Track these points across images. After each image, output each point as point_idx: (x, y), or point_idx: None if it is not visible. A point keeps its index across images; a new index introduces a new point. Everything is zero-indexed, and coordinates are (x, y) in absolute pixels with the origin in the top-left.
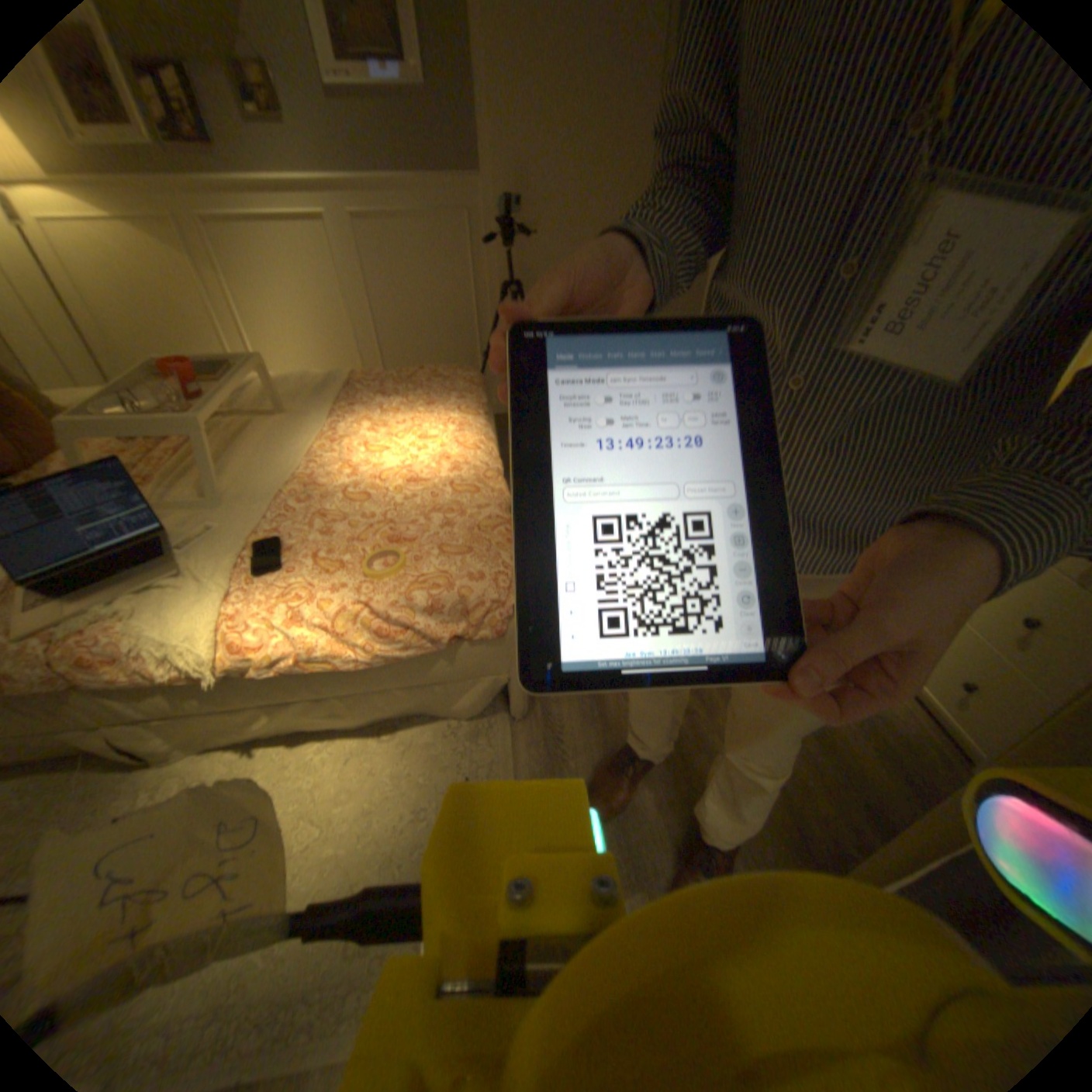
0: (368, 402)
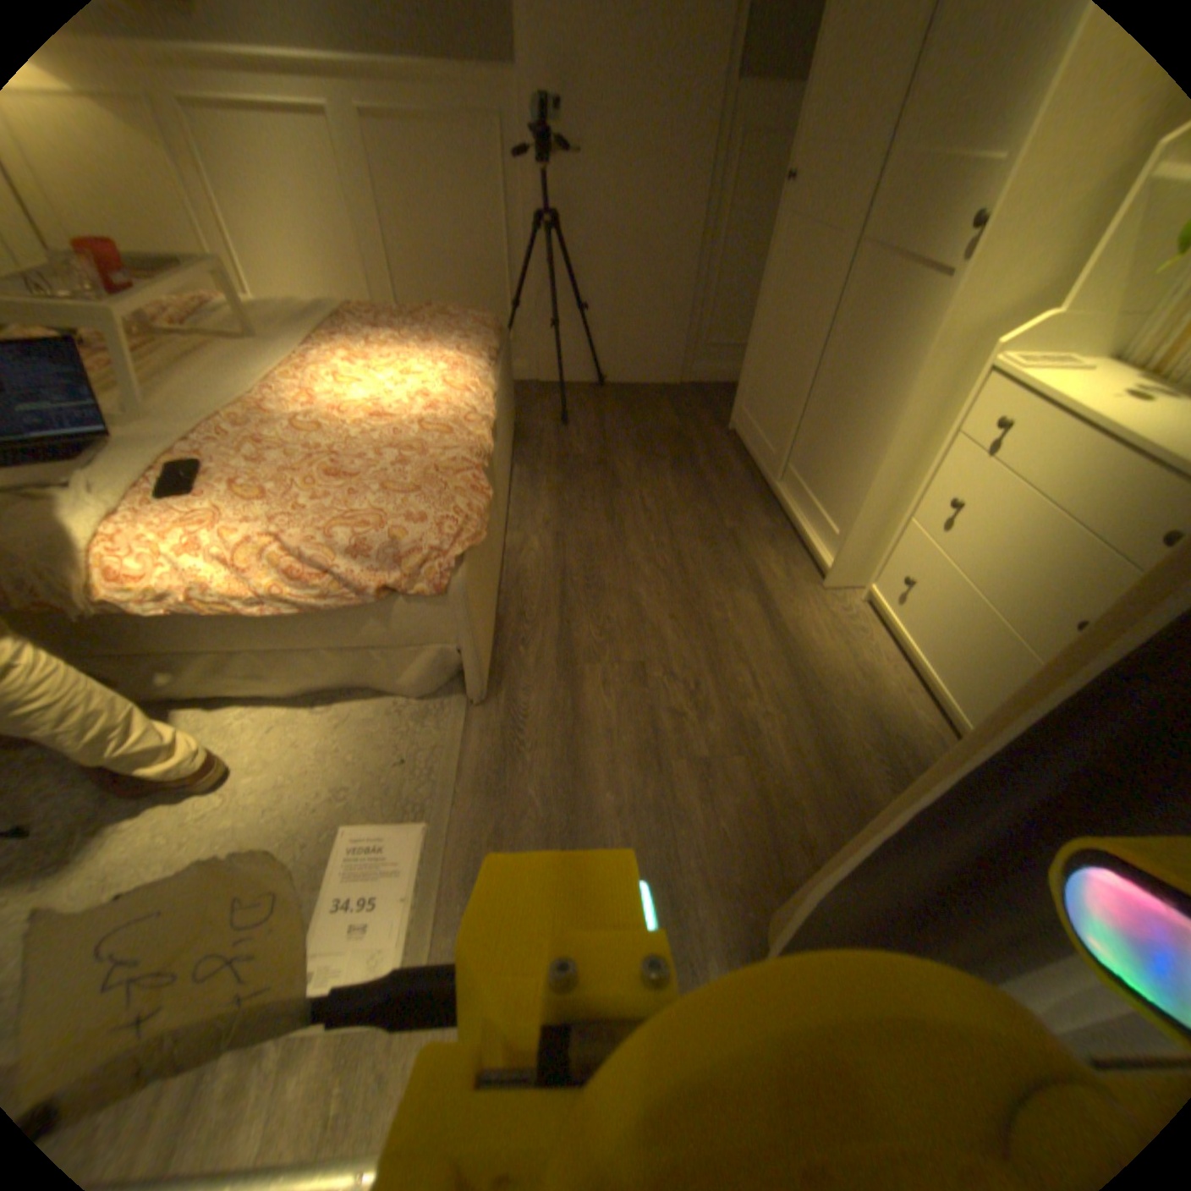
0: (353, 332)
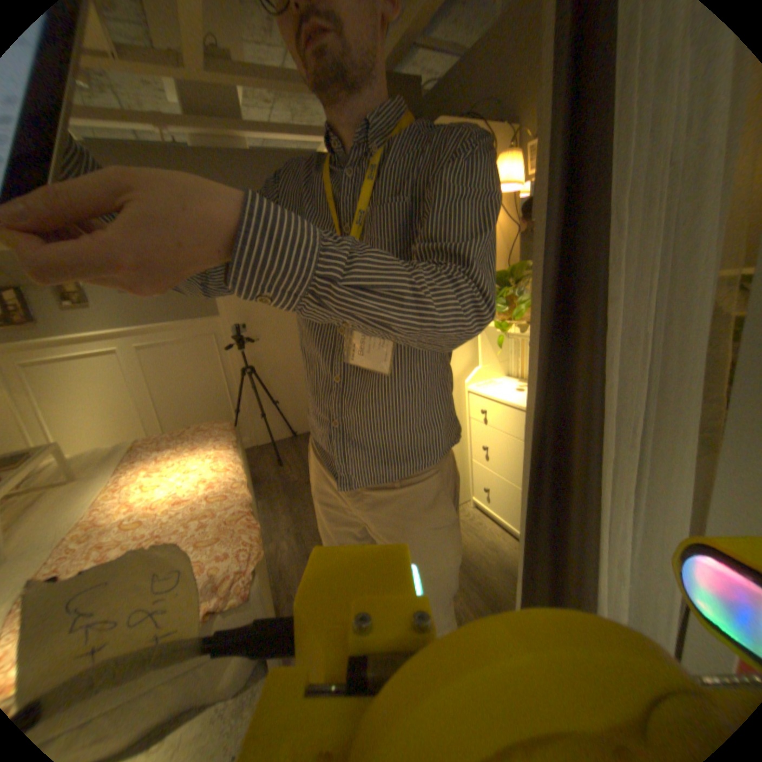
0: (146, 457)
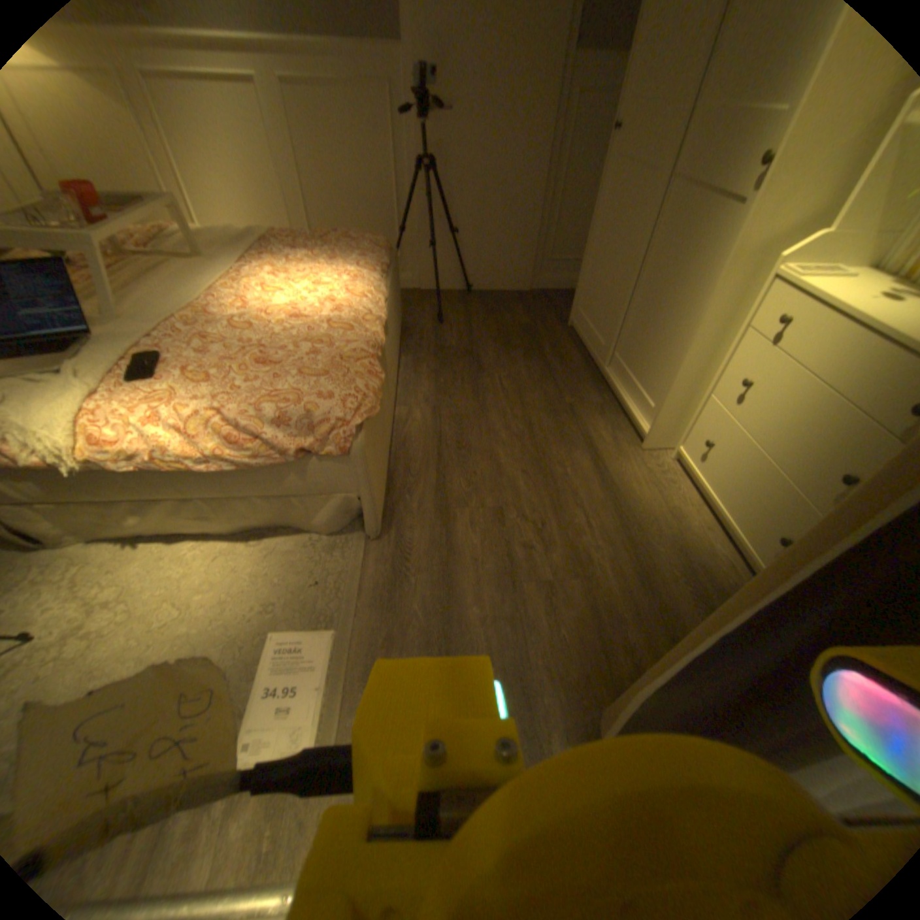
0: (276, 252)
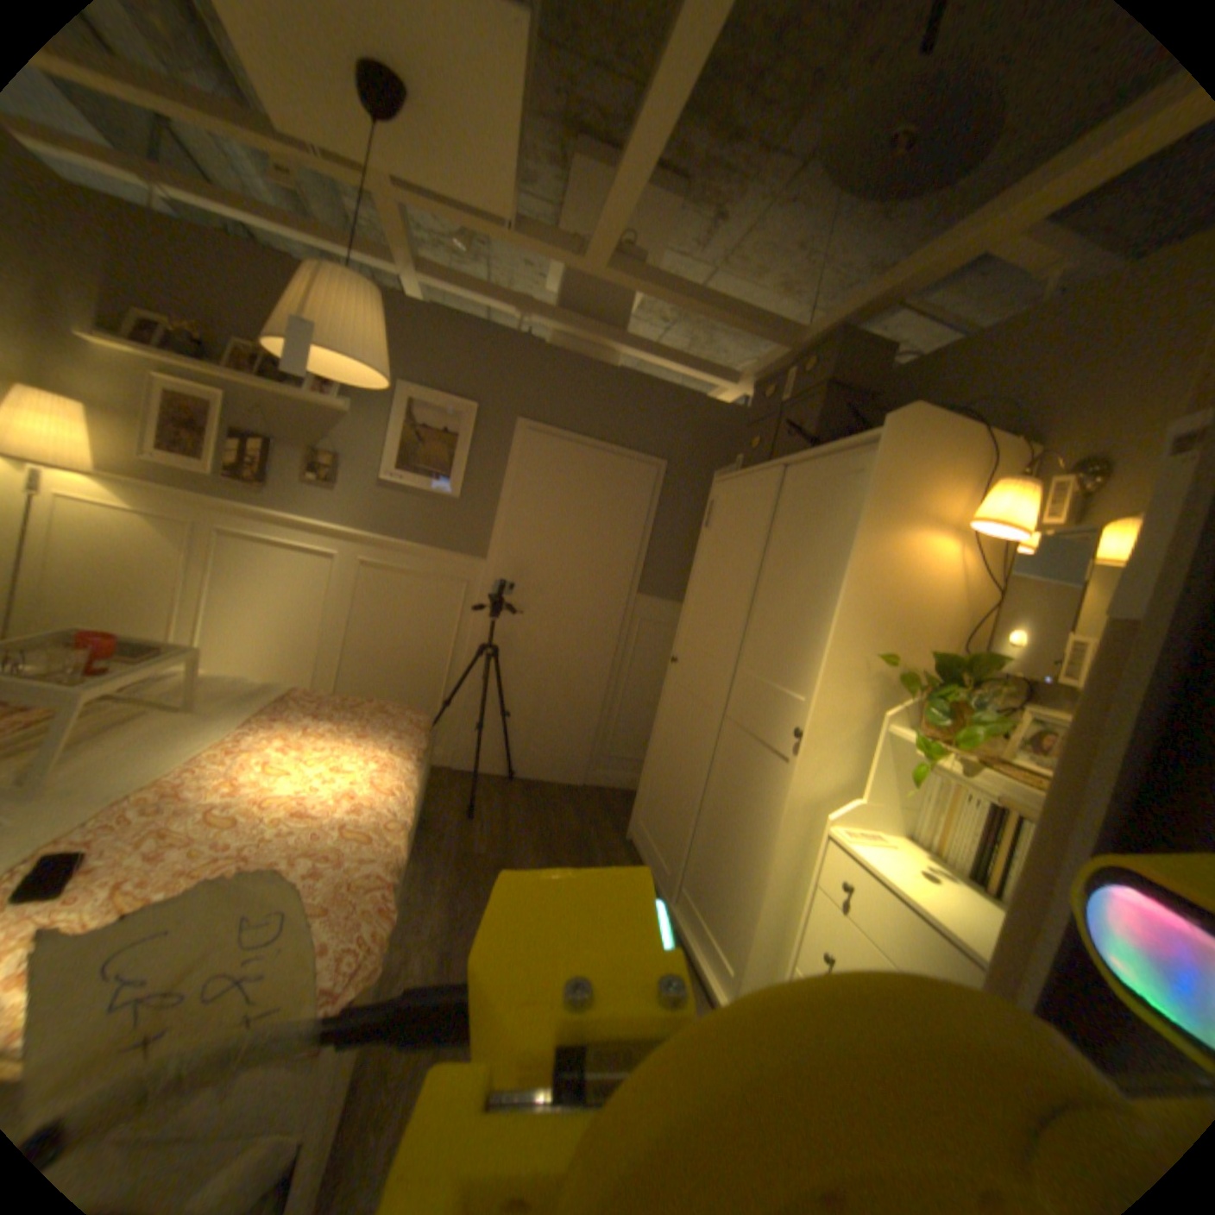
0: (293, 720)
